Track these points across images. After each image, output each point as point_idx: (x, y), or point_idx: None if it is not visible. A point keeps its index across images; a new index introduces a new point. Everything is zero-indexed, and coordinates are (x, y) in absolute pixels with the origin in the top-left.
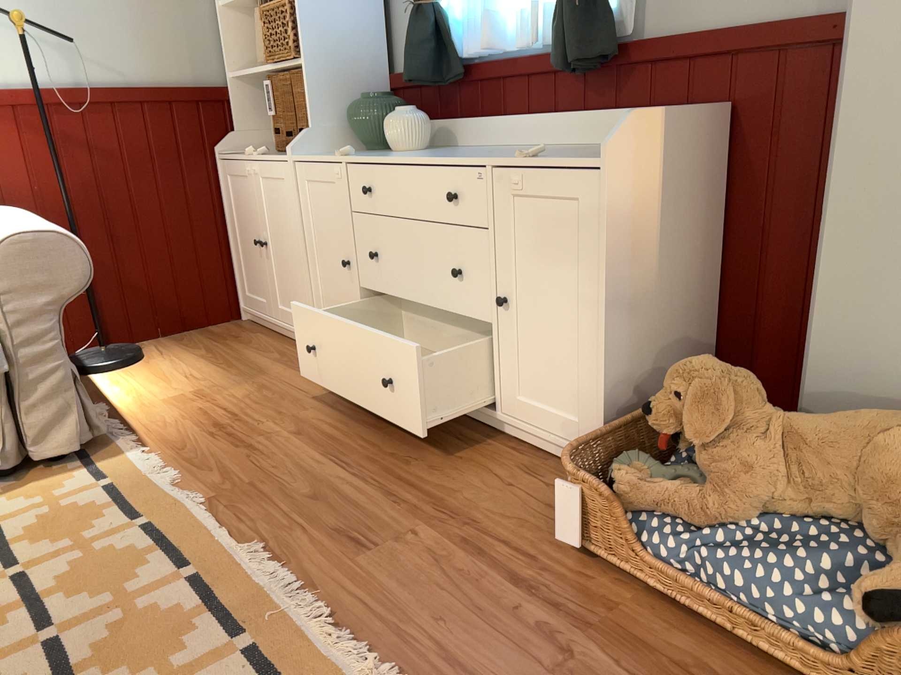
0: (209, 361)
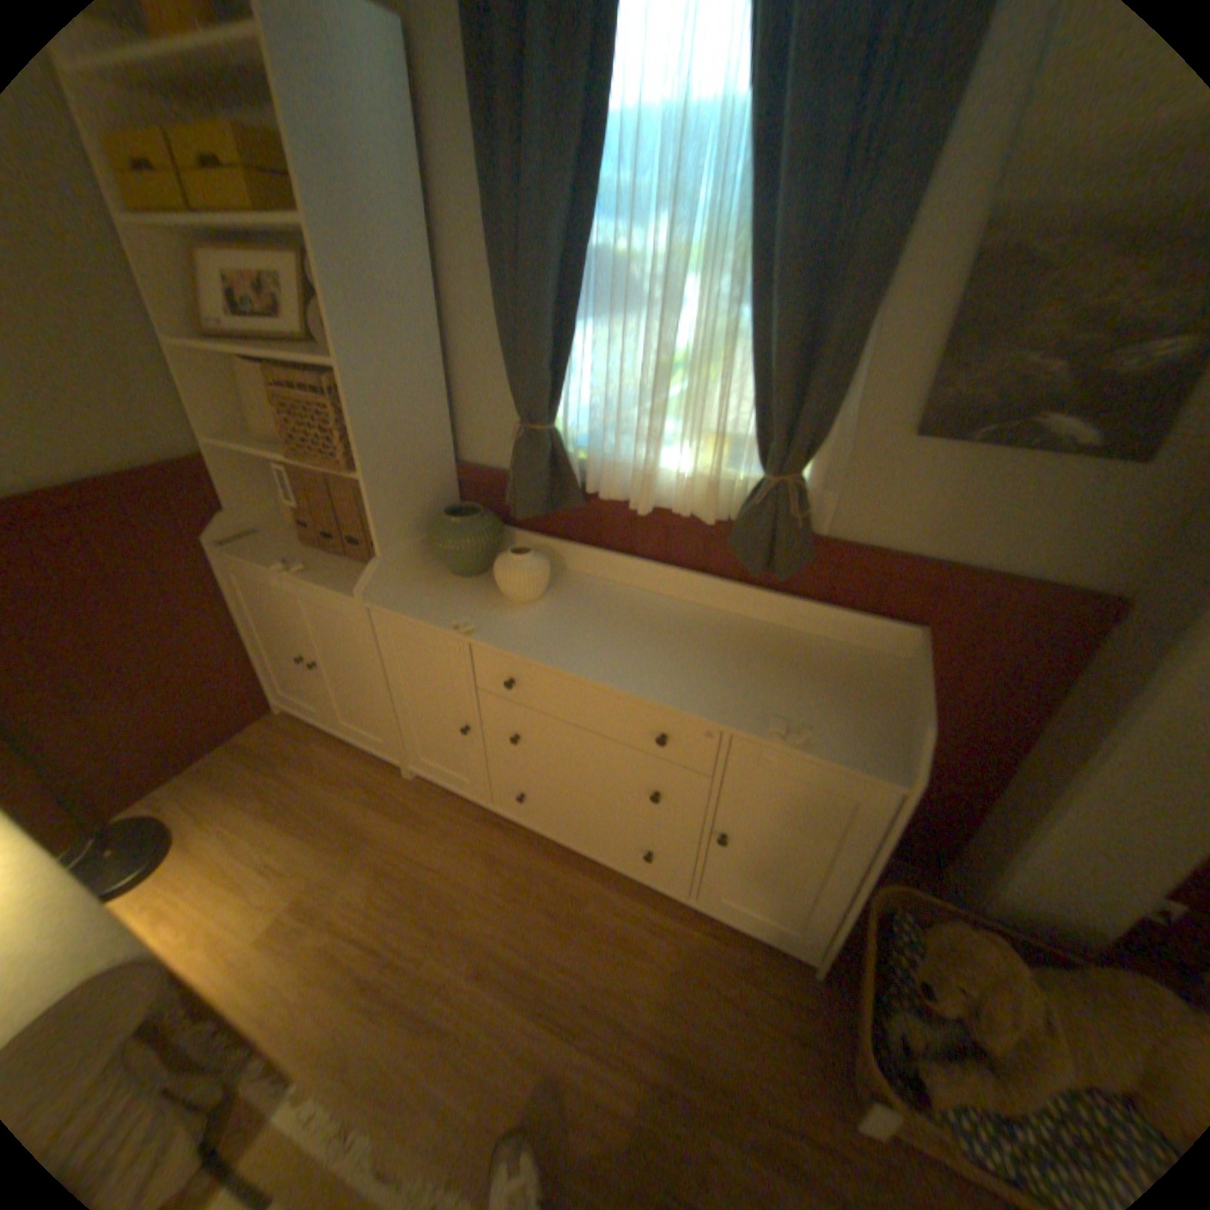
0: (276, 826)
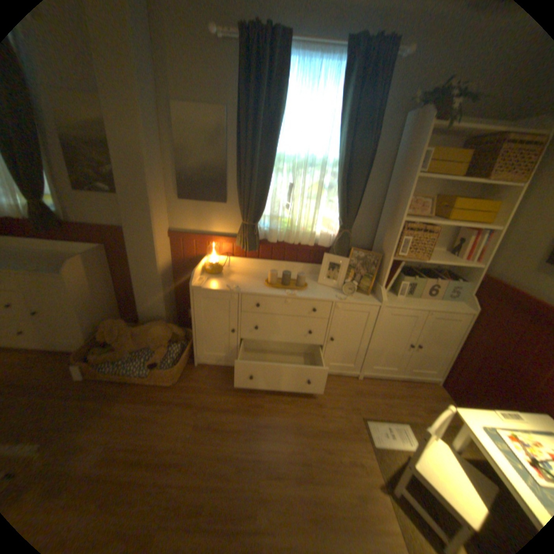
0: None
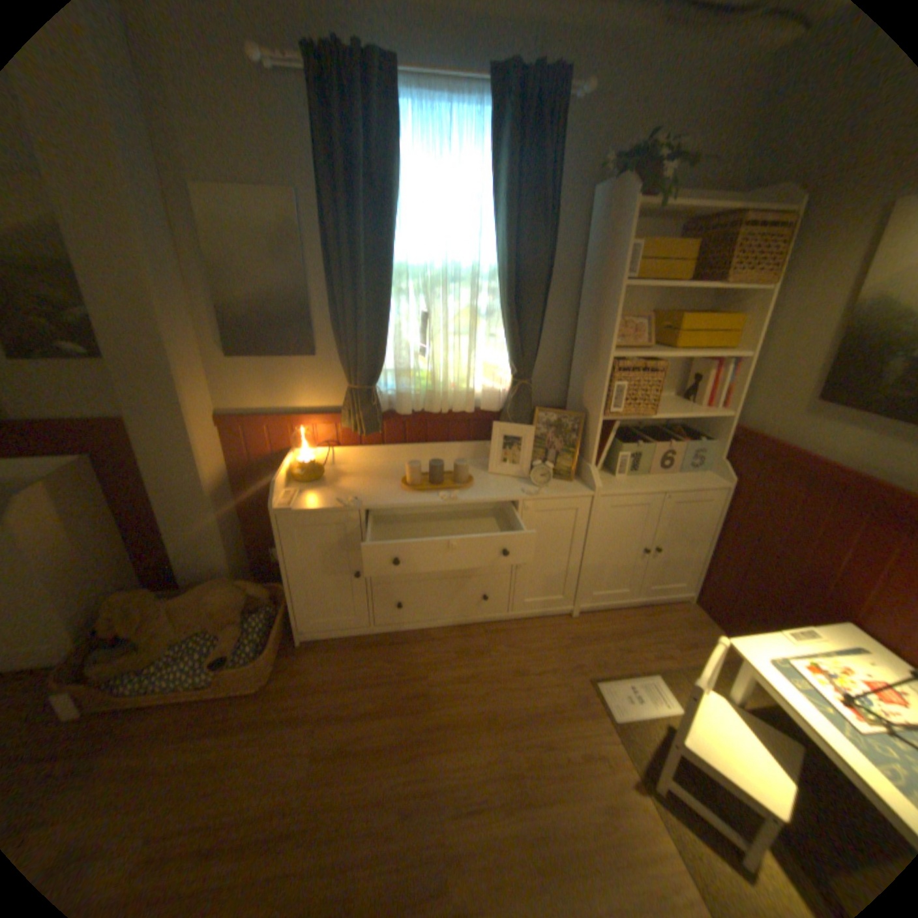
0: None
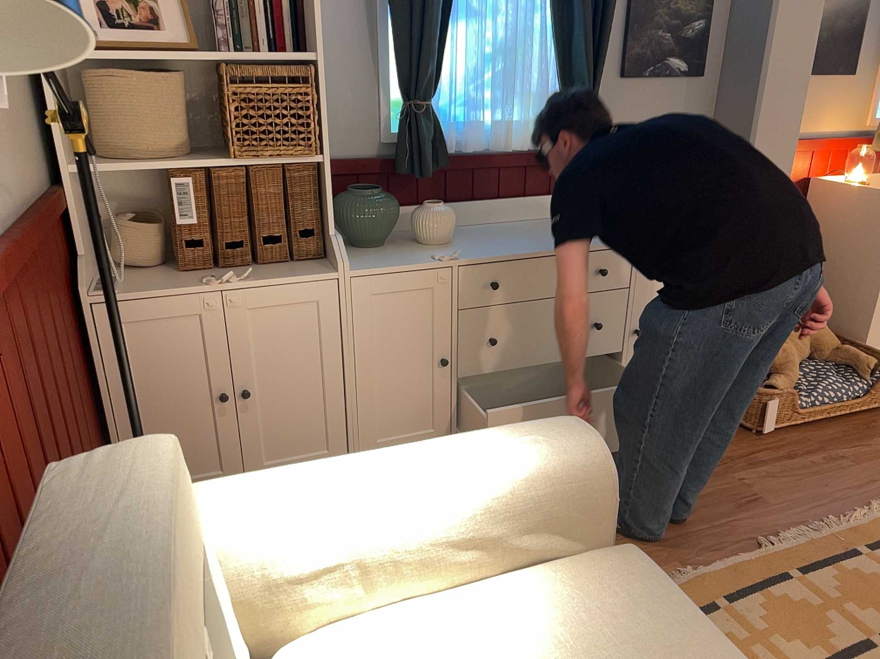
0: None
